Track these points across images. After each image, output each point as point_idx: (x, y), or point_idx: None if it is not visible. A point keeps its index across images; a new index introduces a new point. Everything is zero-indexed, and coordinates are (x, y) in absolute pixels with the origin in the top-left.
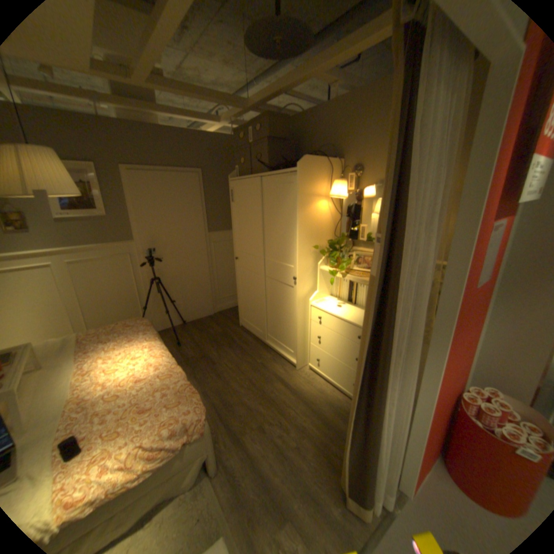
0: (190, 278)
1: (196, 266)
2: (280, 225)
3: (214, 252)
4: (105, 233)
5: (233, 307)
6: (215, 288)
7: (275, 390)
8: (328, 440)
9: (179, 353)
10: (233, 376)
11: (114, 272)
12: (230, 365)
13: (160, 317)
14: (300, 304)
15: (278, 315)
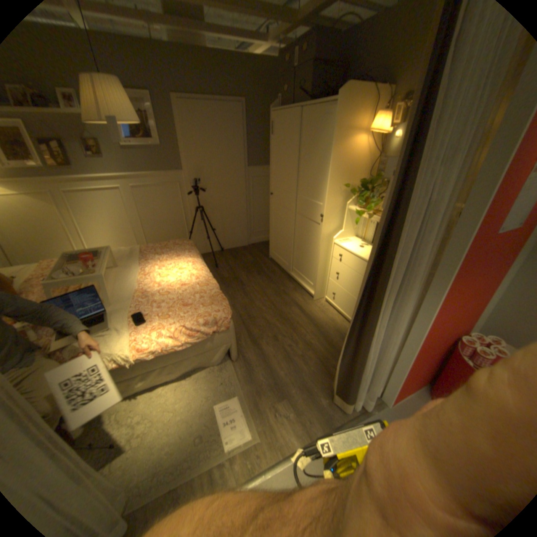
0: (229, 210)
1: (235, 199)
2: (315, 161)
3: (252, 187)
4: (159, 162)
5: (265, 241)
6: (251, 222)
7: (292, 312)
8: (329, 355)
9: (217, 273)
10: (258, 297)
11: (167, 198)
12: (257, 288)
13: (203, 242)
14: (324, 241)
15: (304, 250)
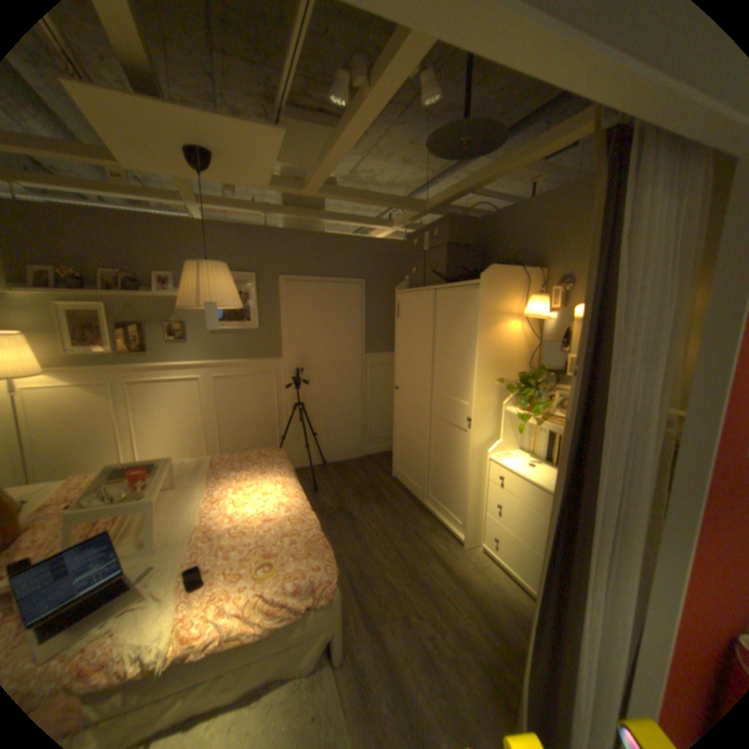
0: (337, 408)
1: (346, 394)
2: (455, 350)
3: (369, 379)
4: (254, 348)
5: (385, 451)
6: (366, 424)
7: (430, 572)
8: (501, 662)
9: (314, 499)
10: (376, 542)
11: (257, 392)
12: (374, 526)
13: (297, 452)
14: (474, 456)
15: (444, 468)
